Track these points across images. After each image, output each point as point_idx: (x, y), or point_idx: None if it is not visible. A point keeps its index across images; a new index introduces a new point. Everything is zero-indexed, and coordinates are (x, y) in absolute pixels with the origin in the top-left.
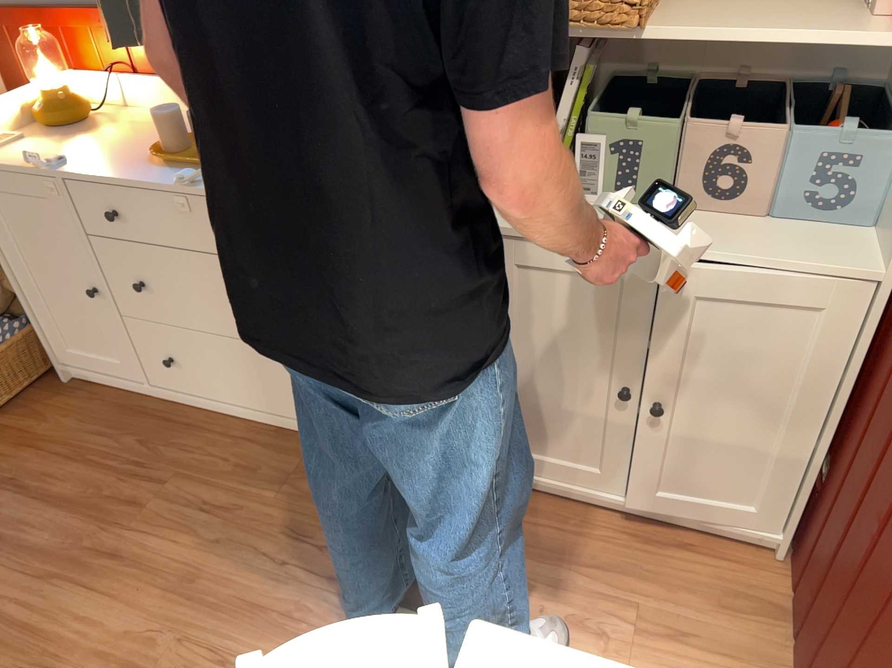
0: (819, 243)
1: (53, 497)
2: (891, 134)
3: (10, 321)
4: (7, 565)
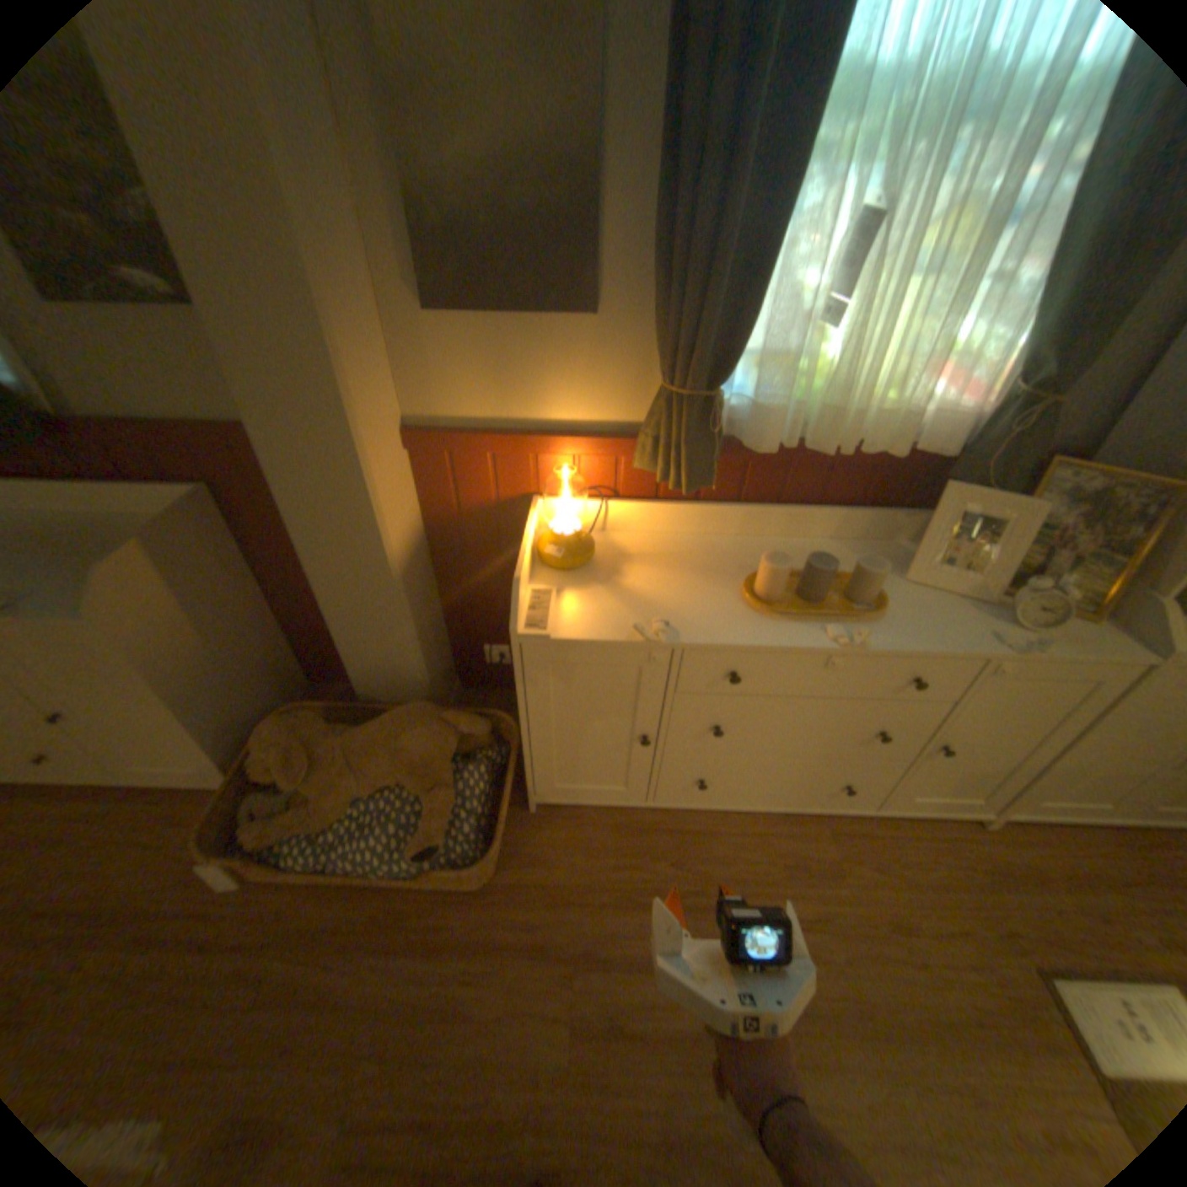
0: None
1: (644, 971)
2: None
3: (466, 770)
4: (676, 1082)
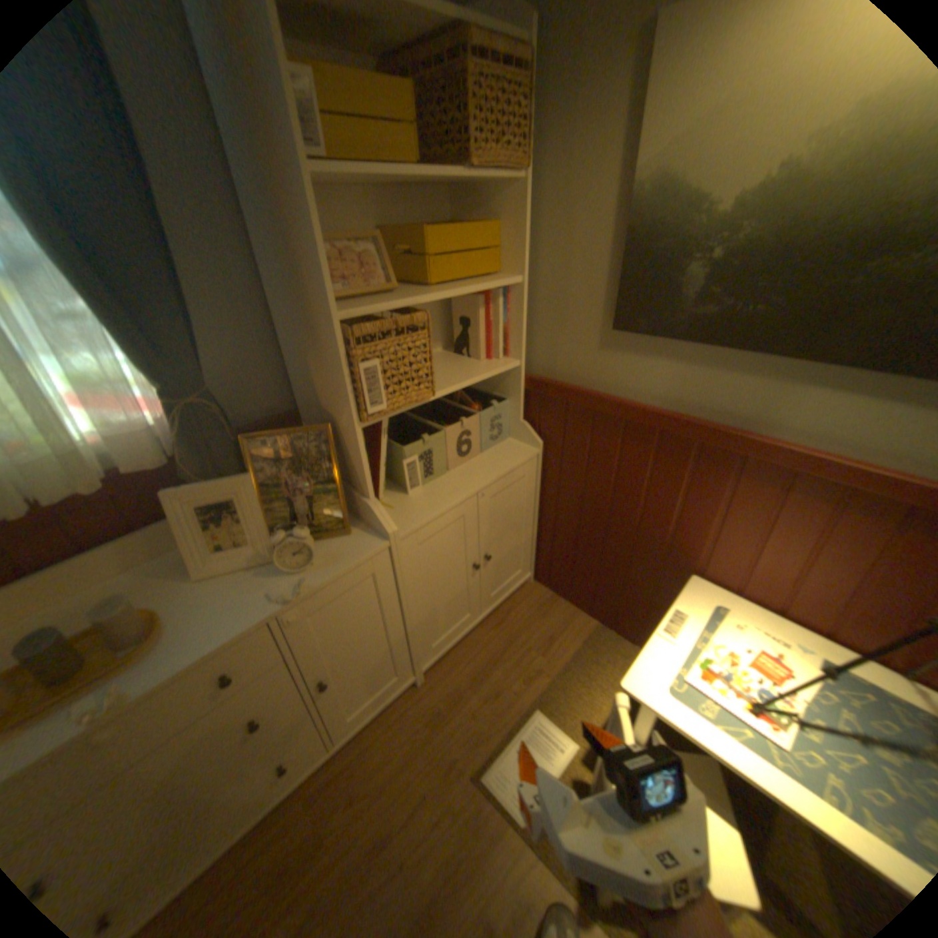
0: (507, 451)
1: None
2: (503, 399)
3: None
4: None
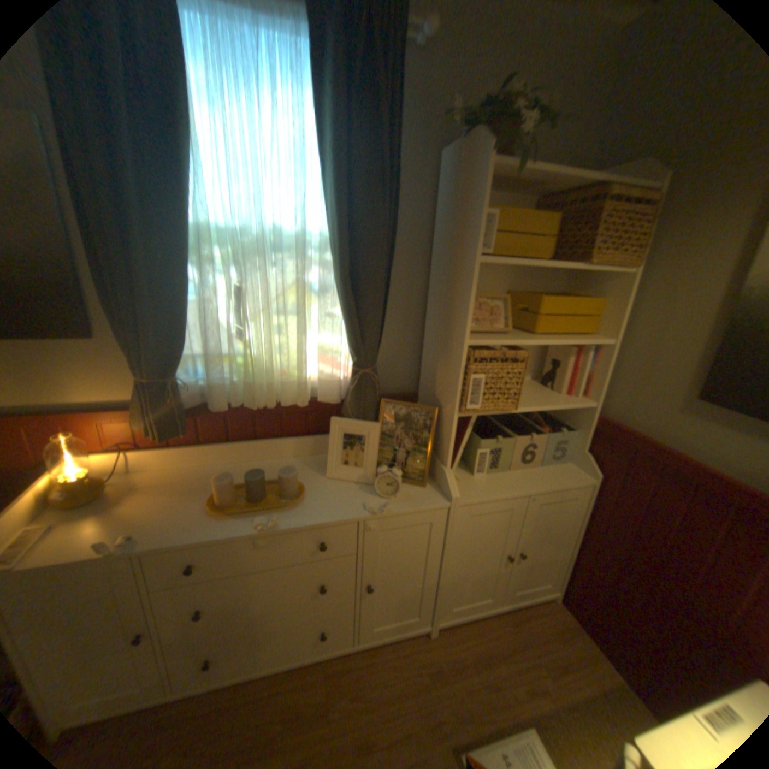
0: (567, 473)
1: None
2: (574, 430)
3: None
4: None
